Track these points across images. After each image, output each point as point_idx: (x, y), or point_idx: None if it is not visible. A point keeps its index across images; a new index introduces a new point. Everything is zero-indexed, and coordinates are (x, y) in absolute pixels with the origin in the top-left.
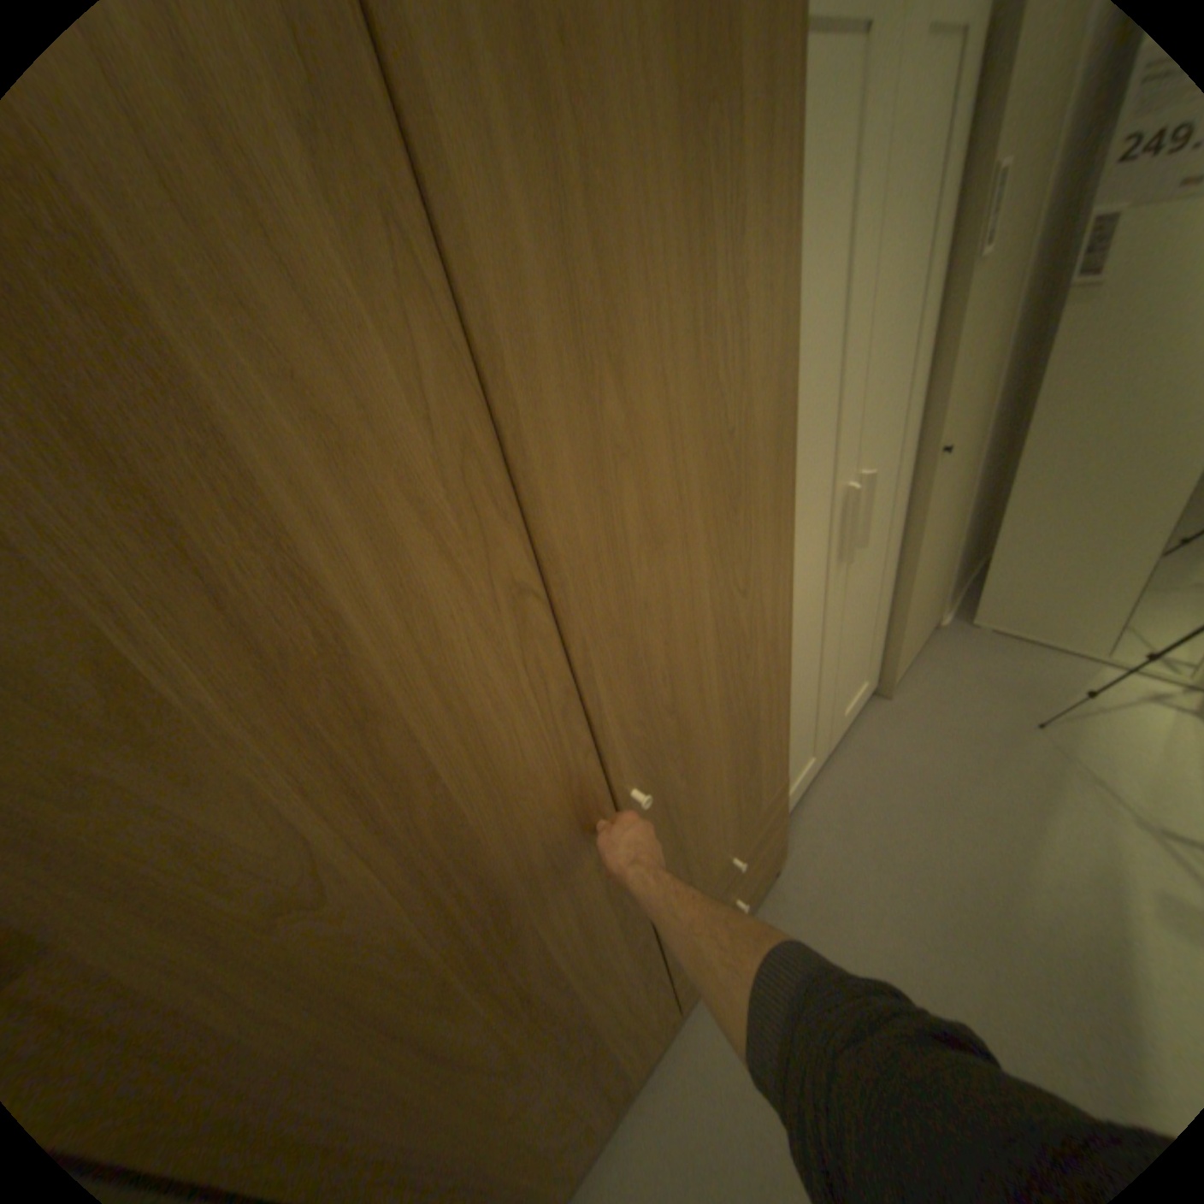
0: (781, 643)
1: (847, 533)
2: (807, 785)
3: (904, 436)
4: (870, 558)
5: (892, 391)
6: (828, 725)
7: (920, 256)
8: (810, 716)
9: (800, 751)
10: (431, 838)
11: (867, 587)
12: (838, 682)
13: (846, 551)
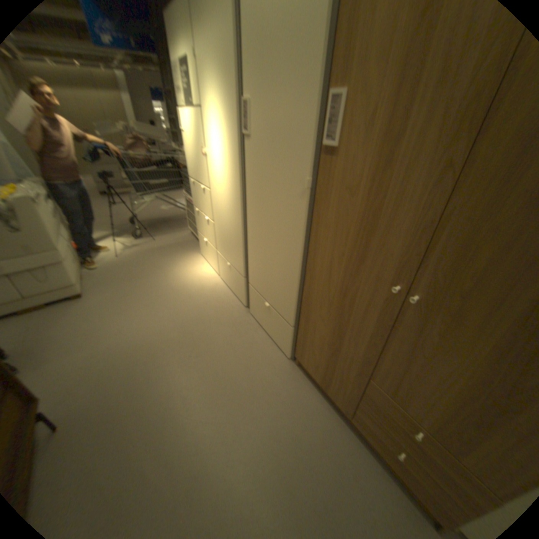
0: None
1: None
2: None
3: None
4: None
5: None
6: None
7: None
8: None
9: None
10: (373, 212)
11: None
12: None
13: None
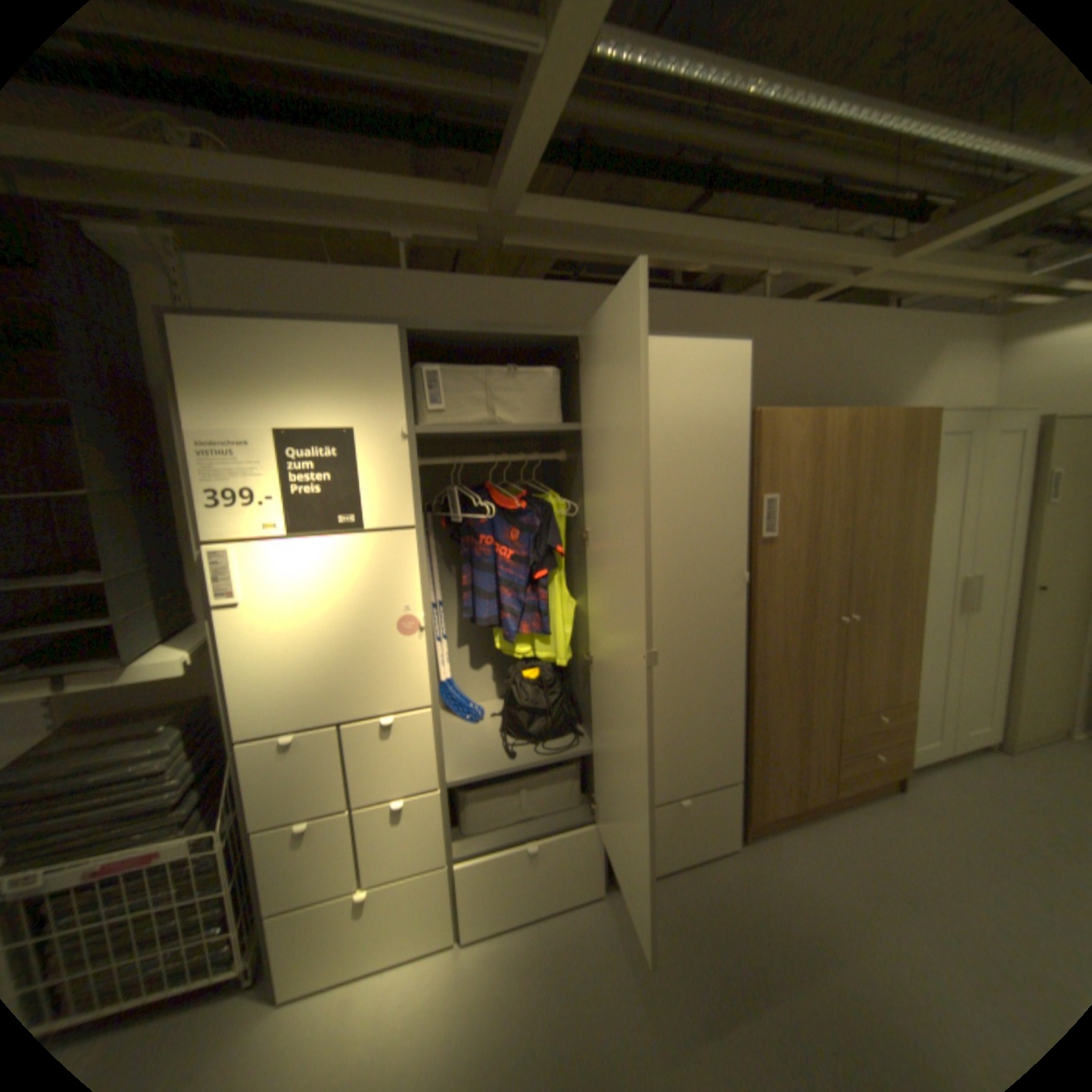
0: (921, 614)
1: (968, 600)
2: (936, 763)
3: (1011, 573)
4: (989, 631)
5: (998, 546)
6: (955, 727)
7: (1011, 497)
8: (940, 704)
9: (931, 724)
10: (814, 577)
11: (987, 649)
12: (963, 699)
13: (967, 609)
